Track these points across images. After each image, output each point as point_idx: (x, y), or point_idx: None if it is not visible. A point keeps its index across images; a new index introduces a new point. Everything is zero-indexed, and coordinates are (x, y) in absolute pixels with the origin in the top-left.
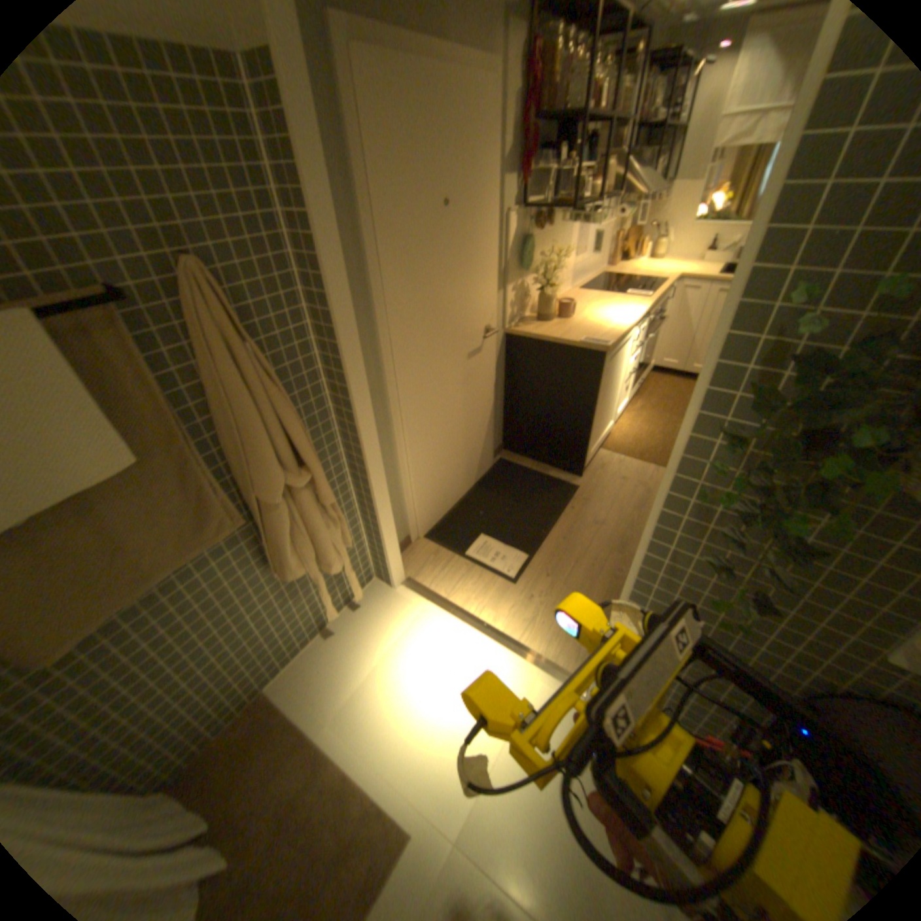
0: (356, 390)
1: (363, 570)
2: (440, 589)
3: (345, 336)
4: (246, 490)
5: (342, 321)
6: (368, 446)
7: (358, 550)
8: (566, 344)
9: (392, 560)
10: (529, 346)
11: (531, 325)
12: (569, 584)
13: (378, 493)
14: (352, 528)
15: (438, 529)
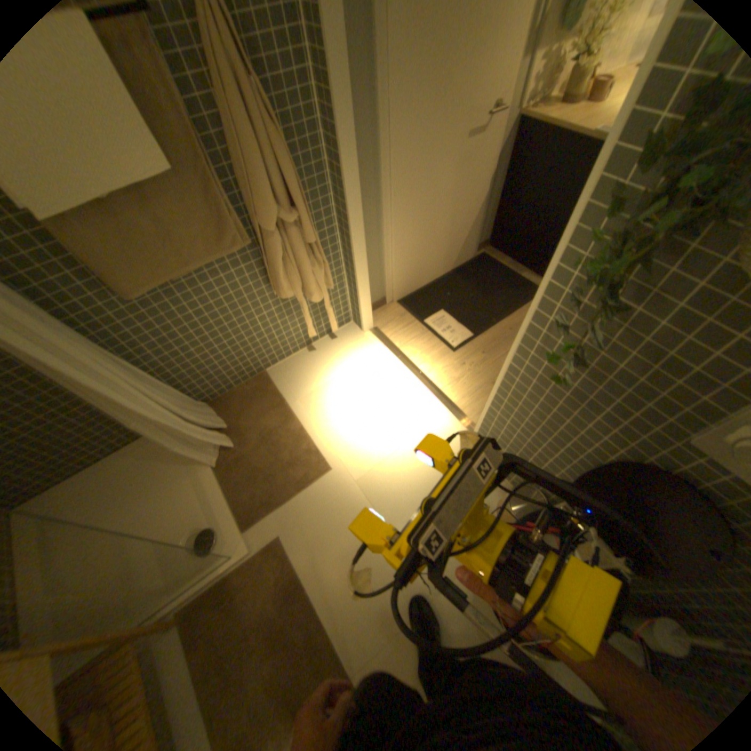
0: (346, 147)
1: (342, 314)
2: (395, 341)
3: (339, 86)
4: (250, 218)
5: (337, 67)
6: (353, 206)
7: (339, 296)
8: (578, 133)
9: (365, 311)
10: (539, 133)
11: (550, 107)
12: (497, 363)
13: (358, 252)
14: (336, 277)
15: (409, 299)
